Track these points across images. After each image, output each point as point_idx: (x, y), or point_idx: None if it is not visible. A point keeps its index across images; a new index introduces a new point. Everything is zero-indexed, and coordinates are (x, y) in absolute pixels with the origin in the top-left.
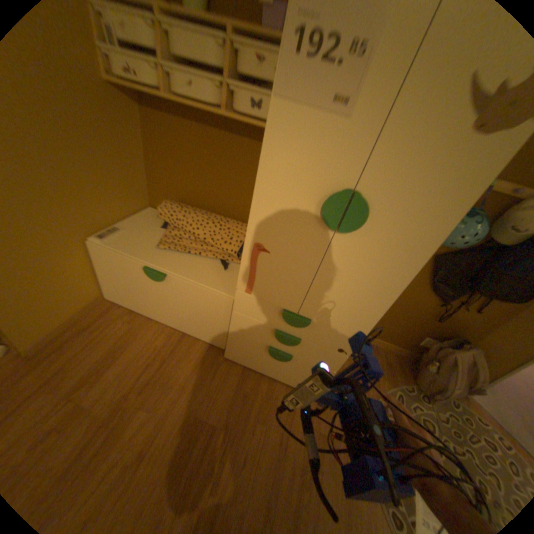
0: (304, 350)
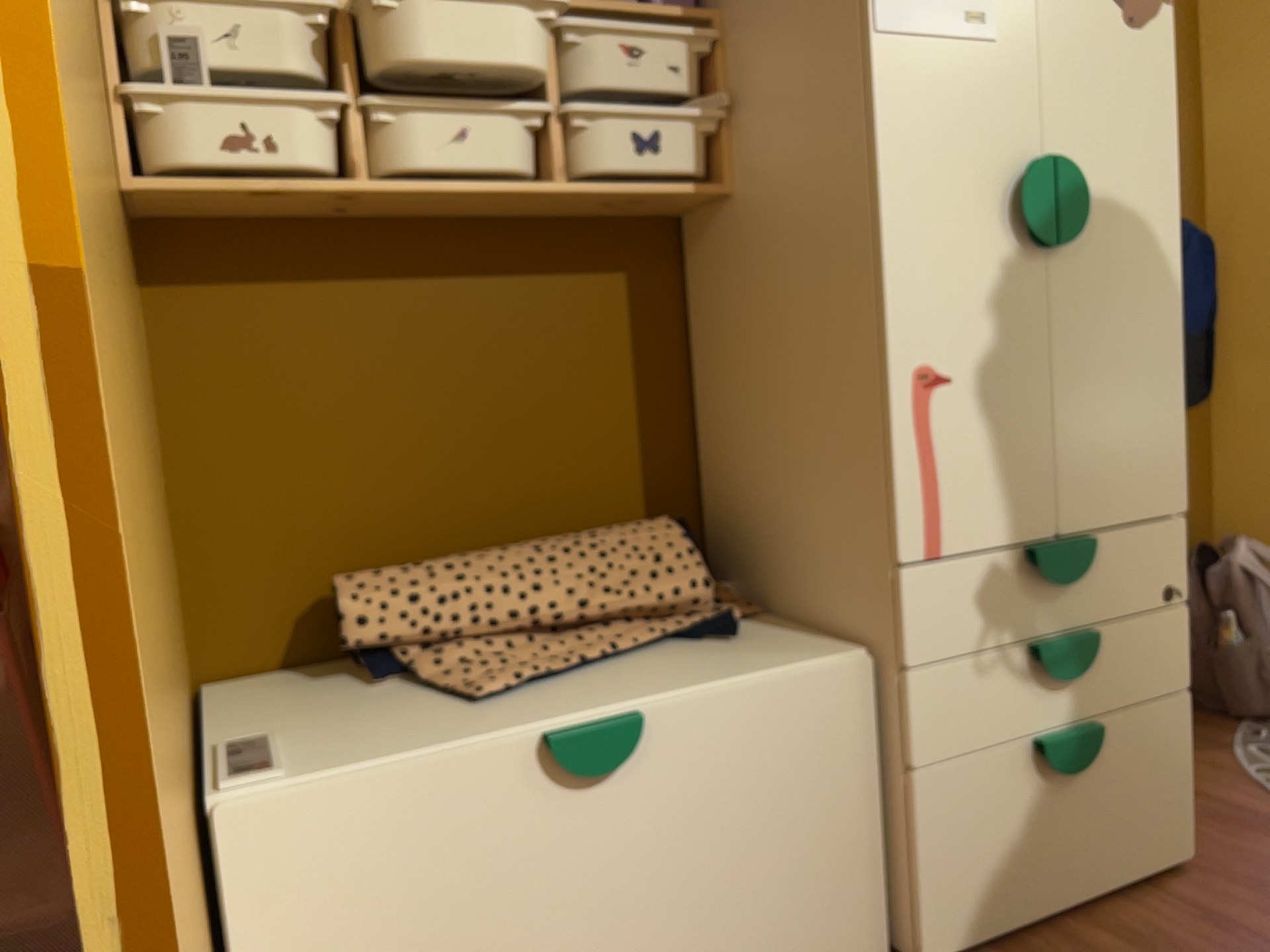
0: (1111, 671)
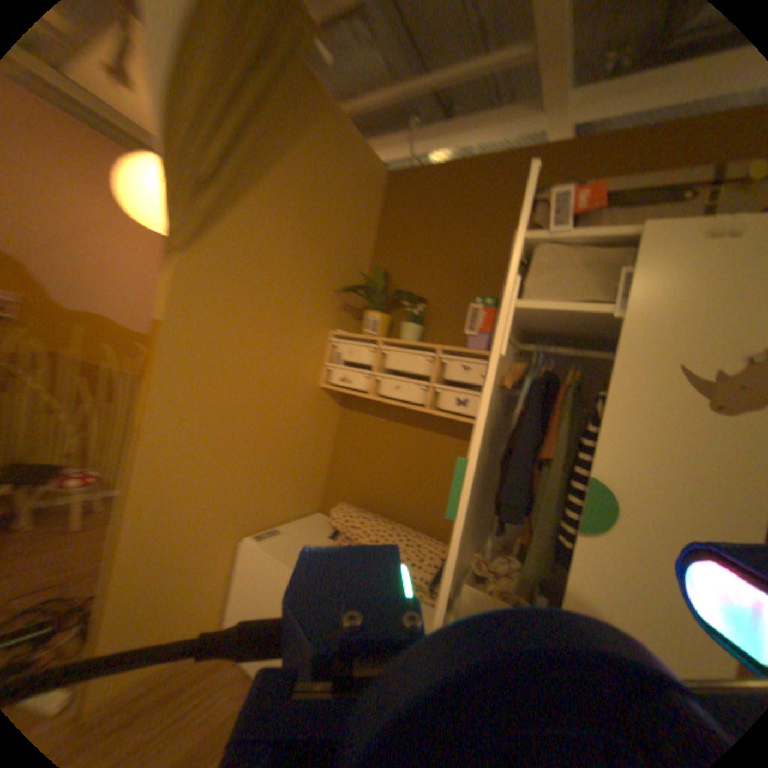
0: None
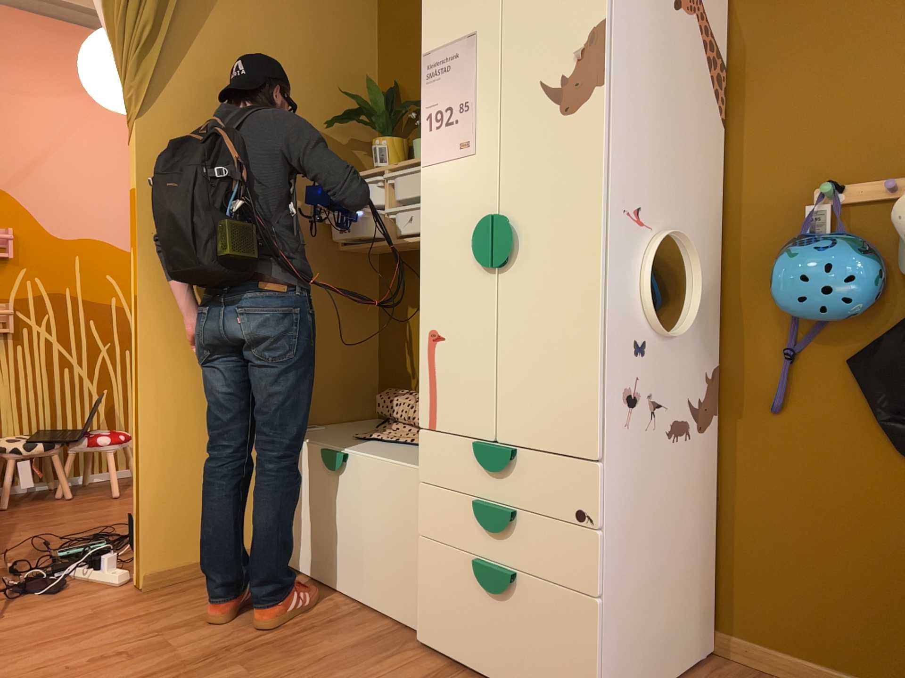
0: (529, 546)
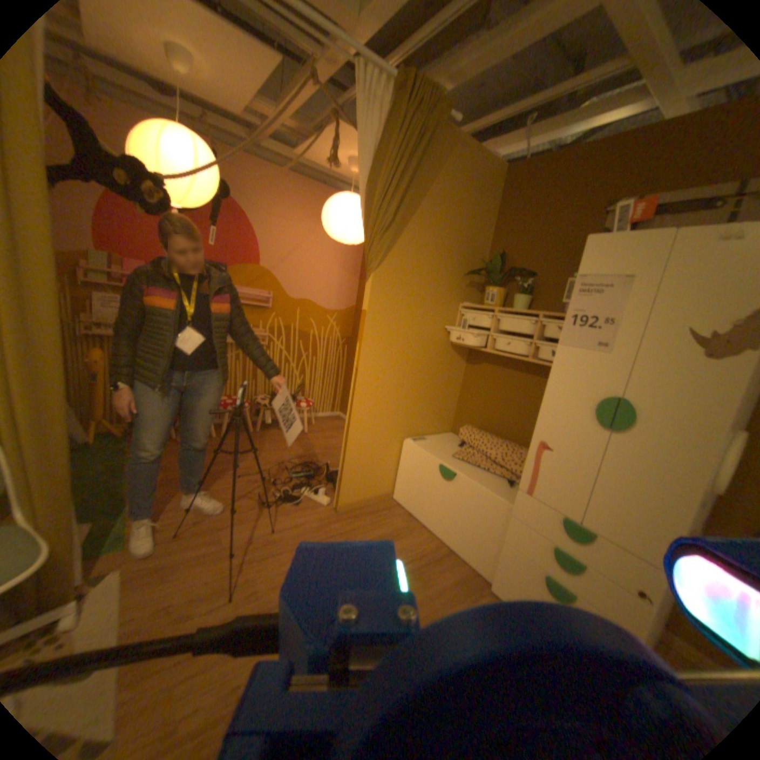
0: (591, 588)
